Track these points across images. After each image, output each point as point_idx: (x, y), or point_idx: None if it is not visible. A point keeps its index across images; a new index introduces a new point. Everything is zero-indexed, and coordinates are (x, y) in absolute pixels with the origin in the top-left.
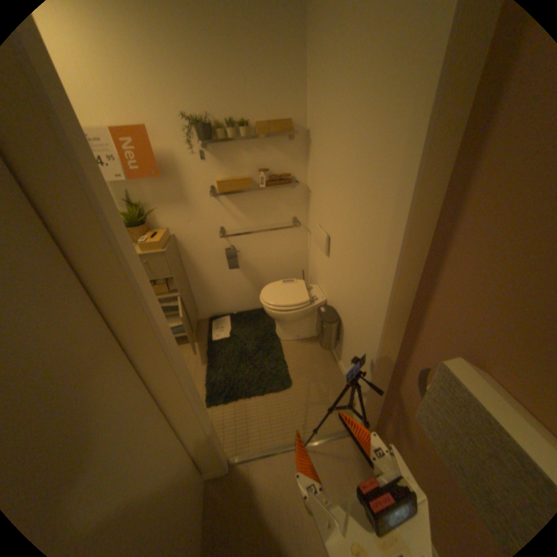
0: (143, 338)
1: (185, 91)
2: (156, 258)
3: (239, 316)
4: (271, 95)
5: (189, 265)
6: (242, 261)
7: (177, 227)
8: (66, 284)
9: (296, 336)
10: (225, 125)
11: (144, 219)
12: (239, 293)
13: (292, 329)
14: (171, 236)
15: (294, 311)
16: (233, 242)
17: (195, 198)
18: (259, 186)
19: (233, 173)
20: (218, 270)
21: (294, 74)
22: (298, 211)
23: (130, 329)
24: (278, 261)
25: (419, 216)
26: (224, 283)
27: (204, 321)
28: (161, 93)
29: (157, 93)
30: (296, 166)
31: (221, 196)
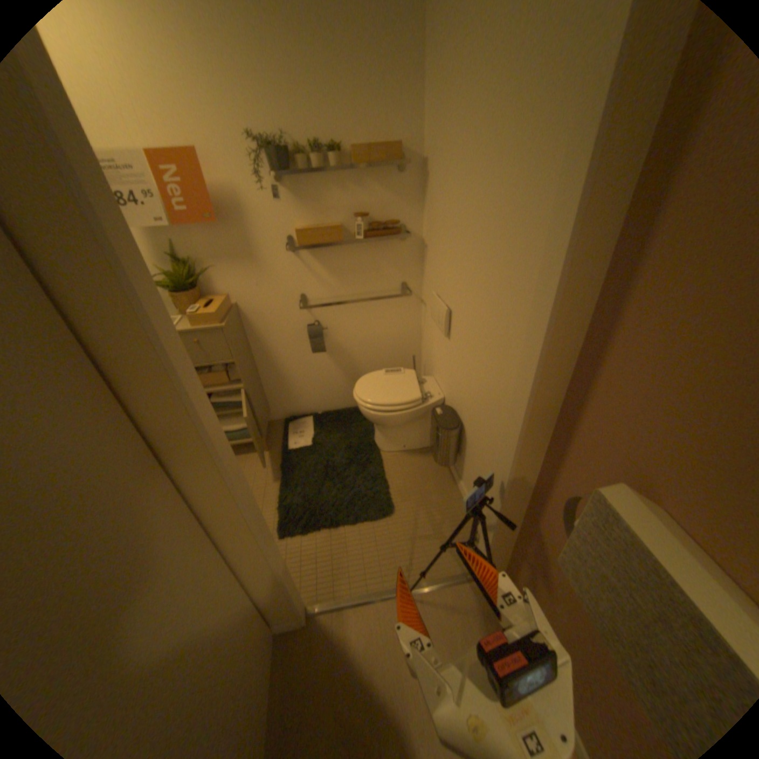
0: (188, 446)
1: (252, 98)
2: (211, 335)
3: (325, 418)
4: (373, 106)
5: (257, 345)
6: (331, 342)
7: (240, 293)
8: (78, 370)
9: (403, 445)
10: (307, 148)
11: (194, 281)
12: (326, 386)
13: (397, 436)
14: (232, 306)
15: (400, 412)
16: (317, 316)
17: (265, 253)
18: (355, 237)
19: (318, 218)
20: (297, 354)
21: (406, 75)
22: (408, 273)
23: (169, 433)
24: (380, 342)
25: (575, 284)
26: (305, 372)
27: (278, 423)
28: (217, 100)
29: (211, 101)
30: (408, 209)
31: (301, 251)
